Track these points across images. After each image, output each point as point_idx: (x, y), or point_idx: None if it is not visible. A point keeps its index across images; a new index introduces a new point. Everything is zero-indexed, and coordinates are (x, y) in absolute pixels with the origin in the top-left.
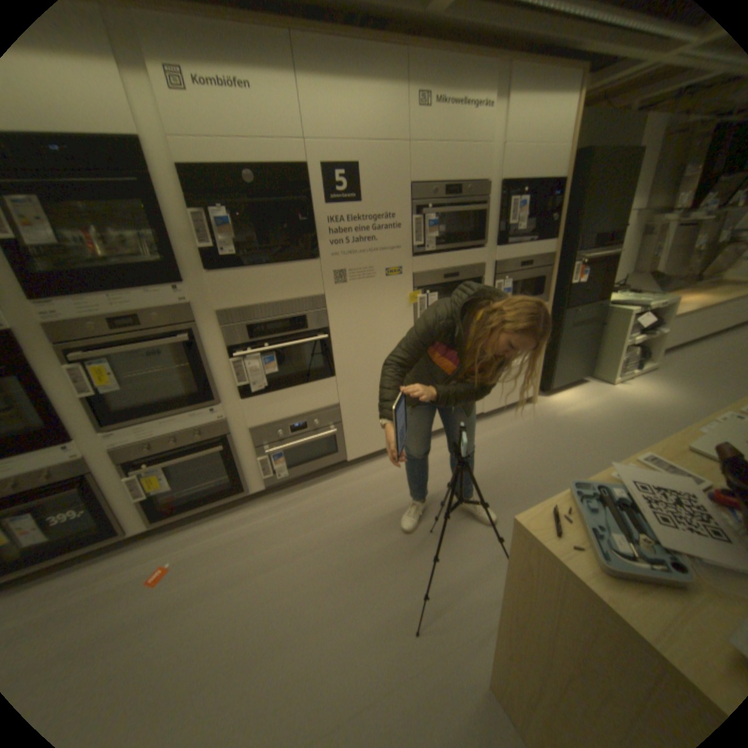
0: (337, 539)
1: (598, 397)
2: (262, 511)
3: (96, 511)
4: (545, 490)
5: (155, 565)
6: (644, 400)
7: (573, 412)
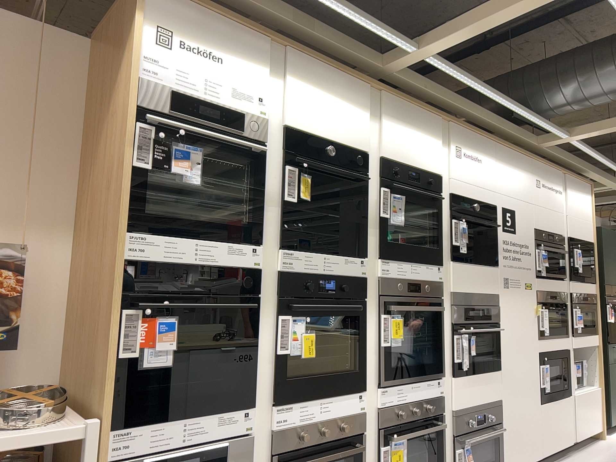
0: None
1: None
2: None
3: None
4: None
5: None
6: None
7: None
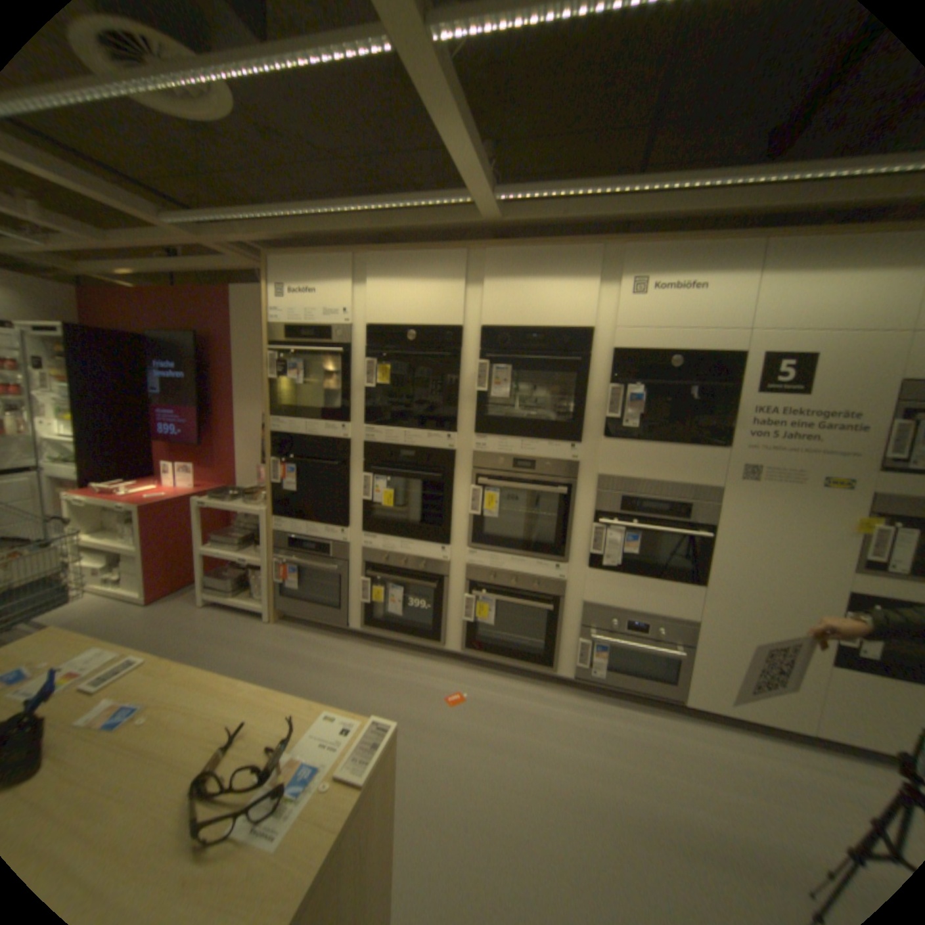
0: (650, 797)
1: None
2: (565, 704)
3: (439, 612)
4: None
5: (458, 690)
6: None
7: None
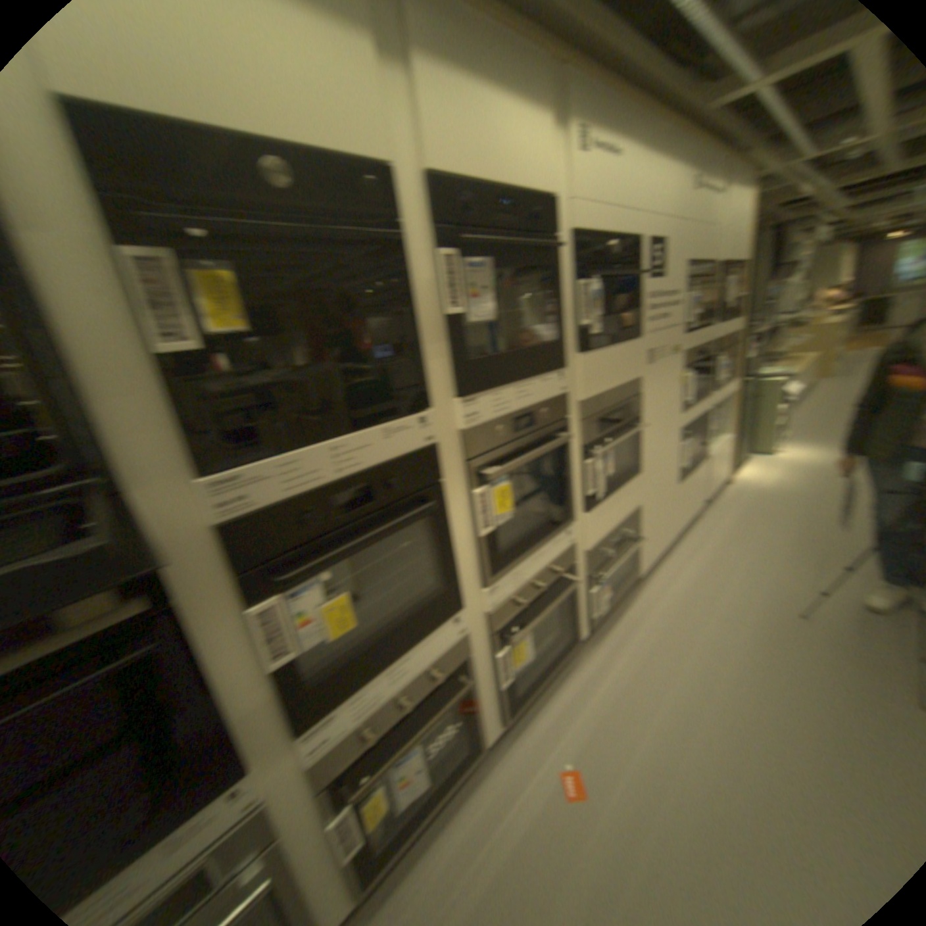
0: (723, 660)
1: (772, 468)
2: (601, 663)
3: (471, 716)
4: (839, 552)
5: (550, 774)
6: (810, 463)
7: (770, 484)
